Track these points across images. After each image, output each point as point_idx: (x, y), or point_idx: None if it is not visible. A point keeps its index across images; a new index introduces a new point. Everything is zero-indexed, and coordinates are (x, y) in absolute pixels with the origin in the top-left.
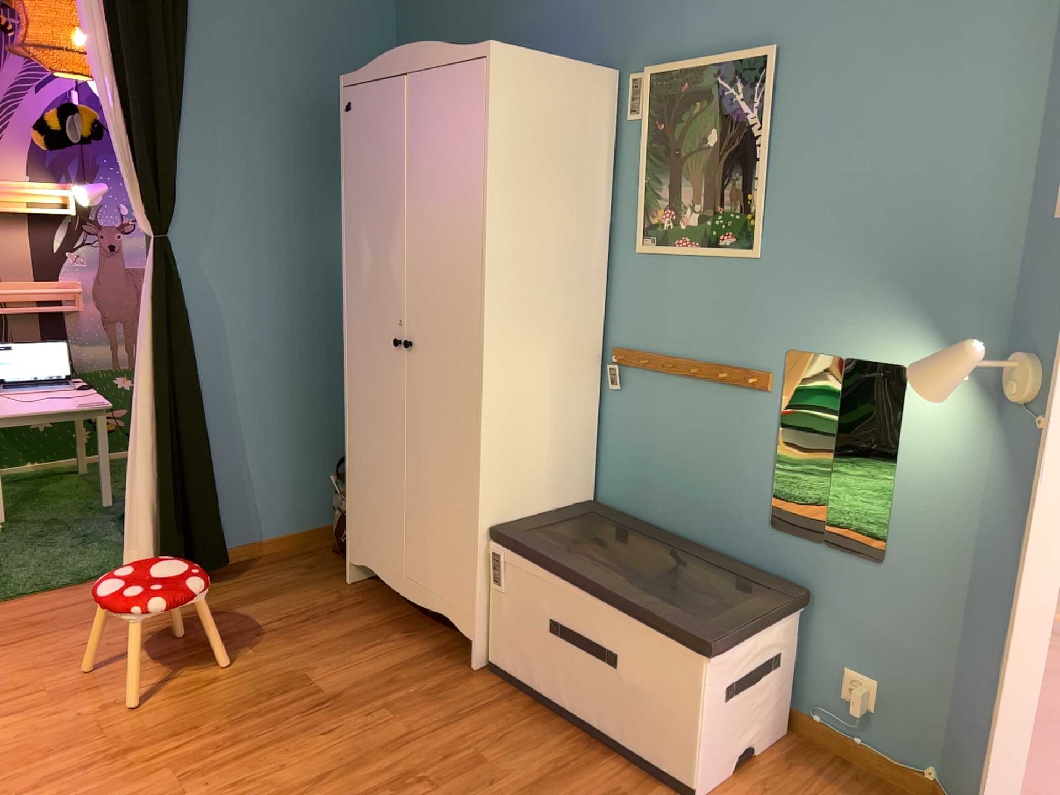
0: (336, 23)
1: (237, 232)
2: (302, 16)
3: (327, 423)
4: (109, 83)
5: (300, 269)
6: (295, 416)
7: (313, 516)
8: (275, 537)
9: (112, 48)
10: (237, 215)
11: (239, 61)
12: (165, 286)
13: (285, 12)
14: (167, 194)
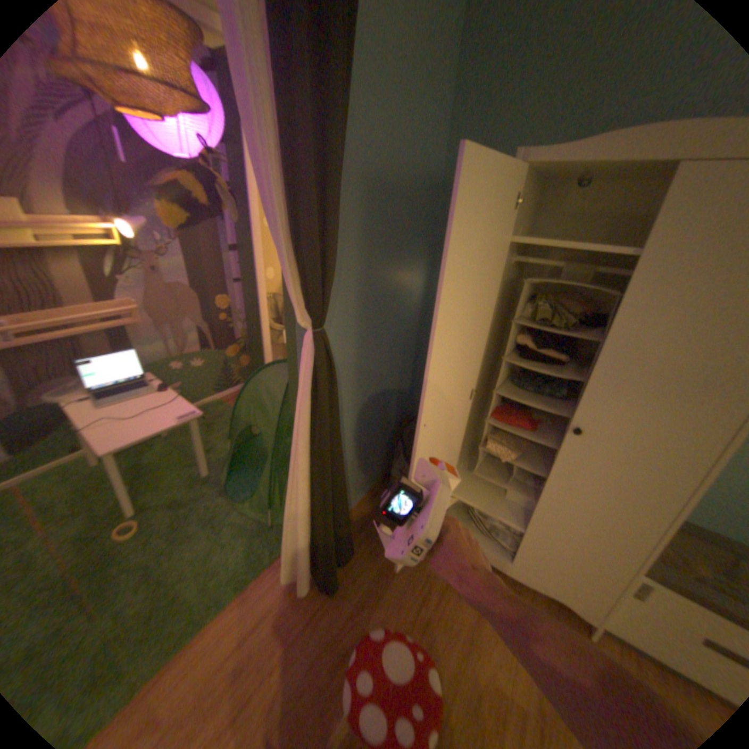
0: (428, 74)
1: (354, 300)
2: (410, 60)
3: (386, 422)
4: (272, 137)
5: (385, 320)
6: (373, 426)
7: (375, 479)
8: (359, 503)
9: (262, 80)
10: (355, 285)
11: (366, 112)
12: (327, 379)
13: (400, 53)
14: (332, 285)
